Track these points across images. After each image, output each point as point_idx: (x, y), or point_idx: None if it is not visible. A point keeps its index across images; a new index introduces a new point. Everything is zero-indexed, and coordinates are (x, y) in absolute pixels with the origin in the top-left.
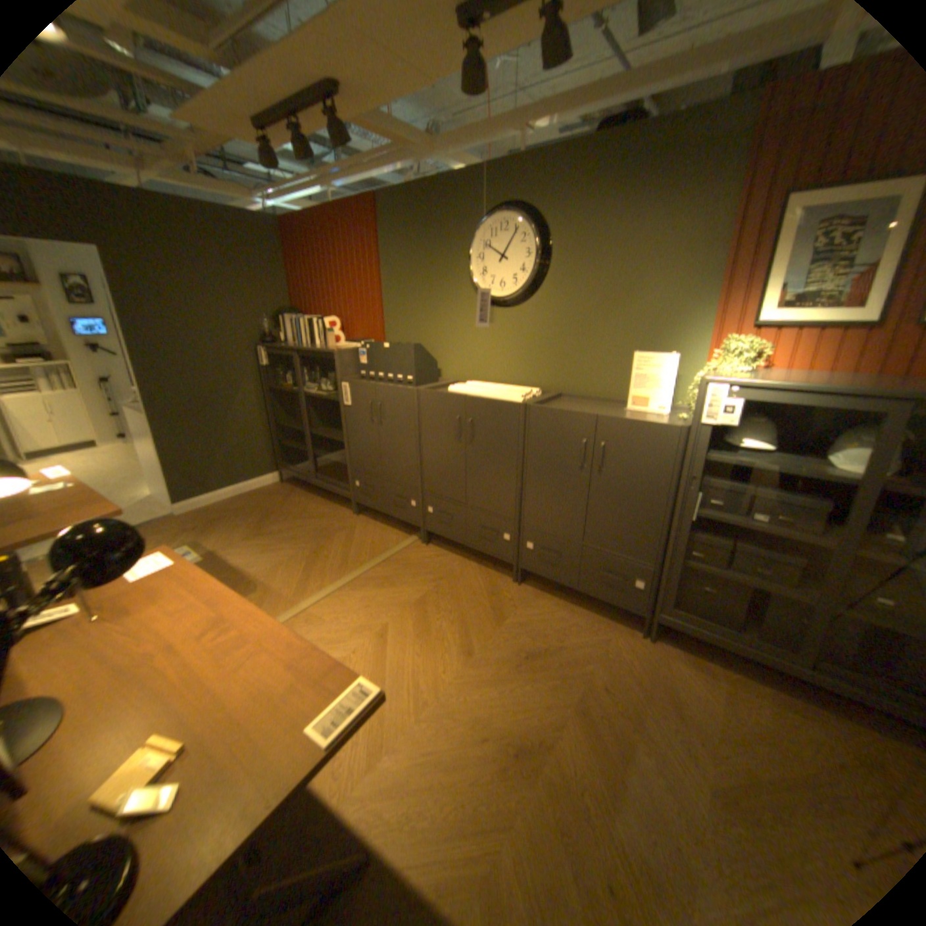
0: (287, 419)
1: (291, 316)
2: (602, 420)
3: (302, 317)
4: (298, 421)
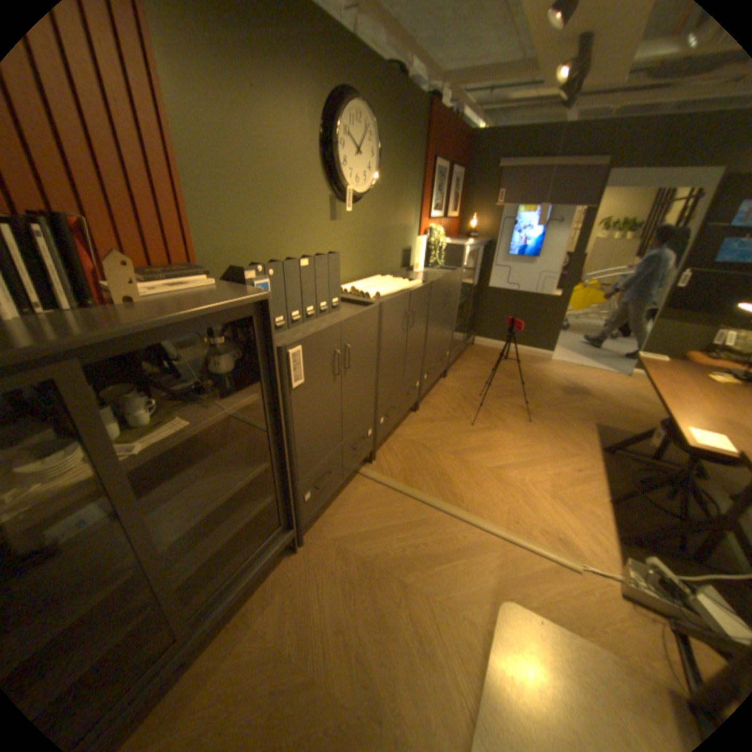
0: None
1: None
2: (450, 277)
3: None
4: None
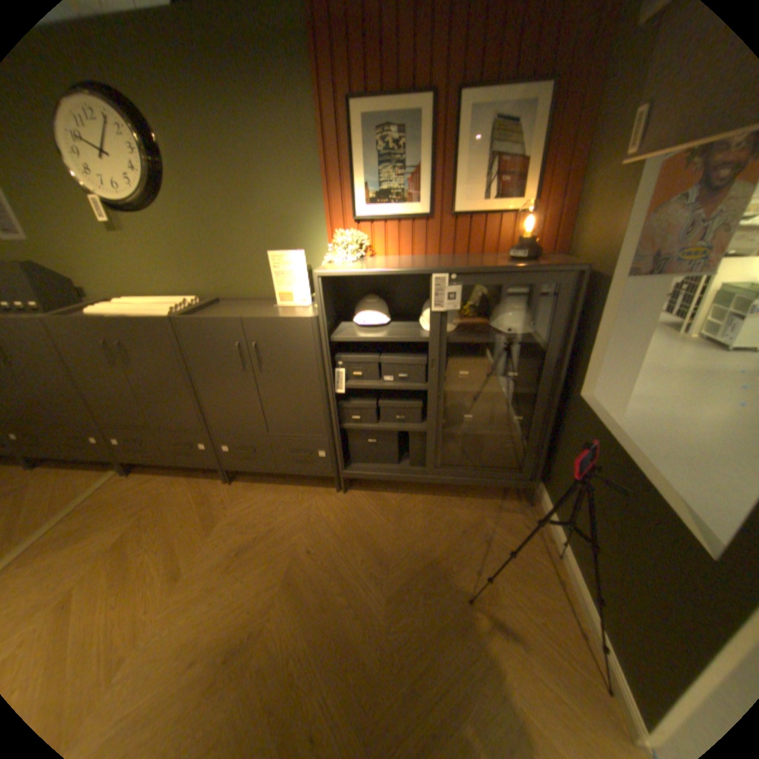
0: None
1: None
2: (246, 321)
3: None
4: None
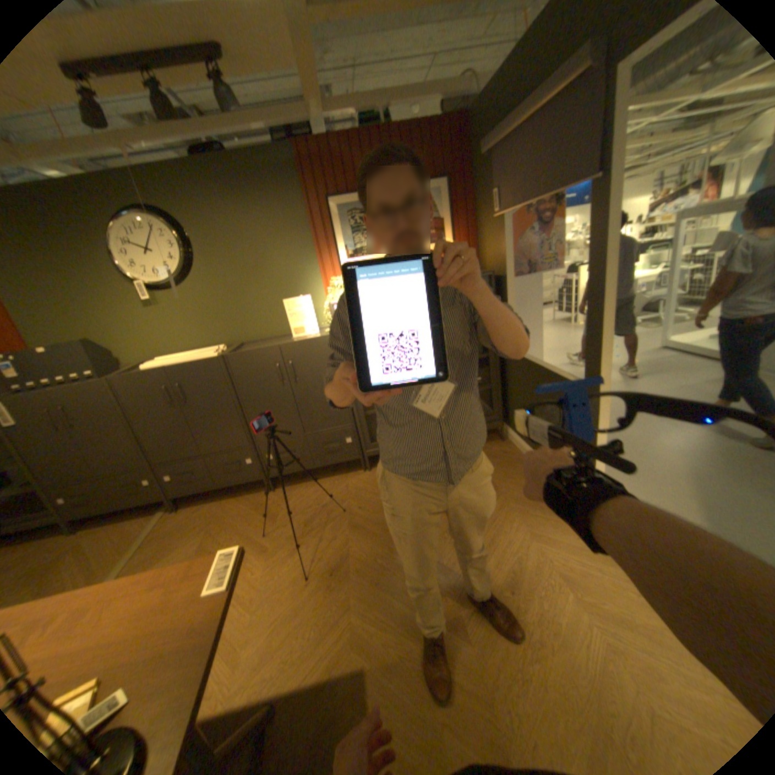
0: None
1: None
2: (284, 347)
3: None
4: None
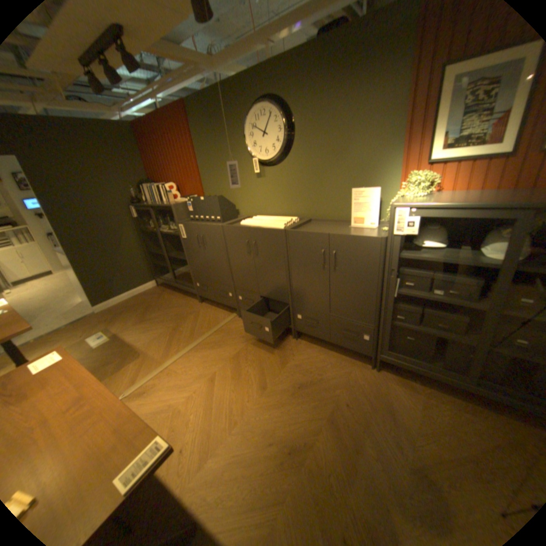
0: (155, 248)
1: (147, 185)
2: (332, 237)
3: (153, 184)
4: (161, 249)
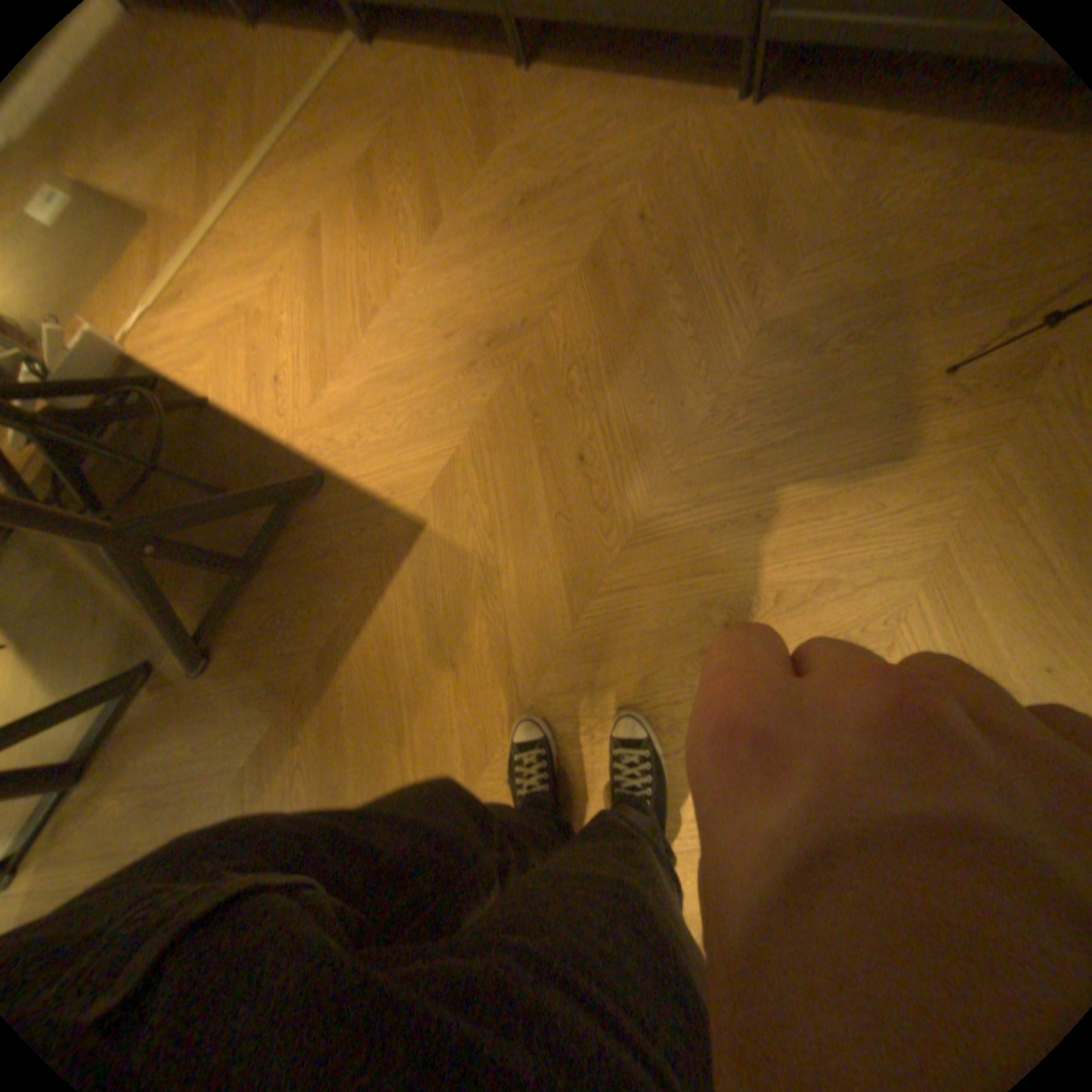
0: None
1: None
2: None
3: None
4: None
